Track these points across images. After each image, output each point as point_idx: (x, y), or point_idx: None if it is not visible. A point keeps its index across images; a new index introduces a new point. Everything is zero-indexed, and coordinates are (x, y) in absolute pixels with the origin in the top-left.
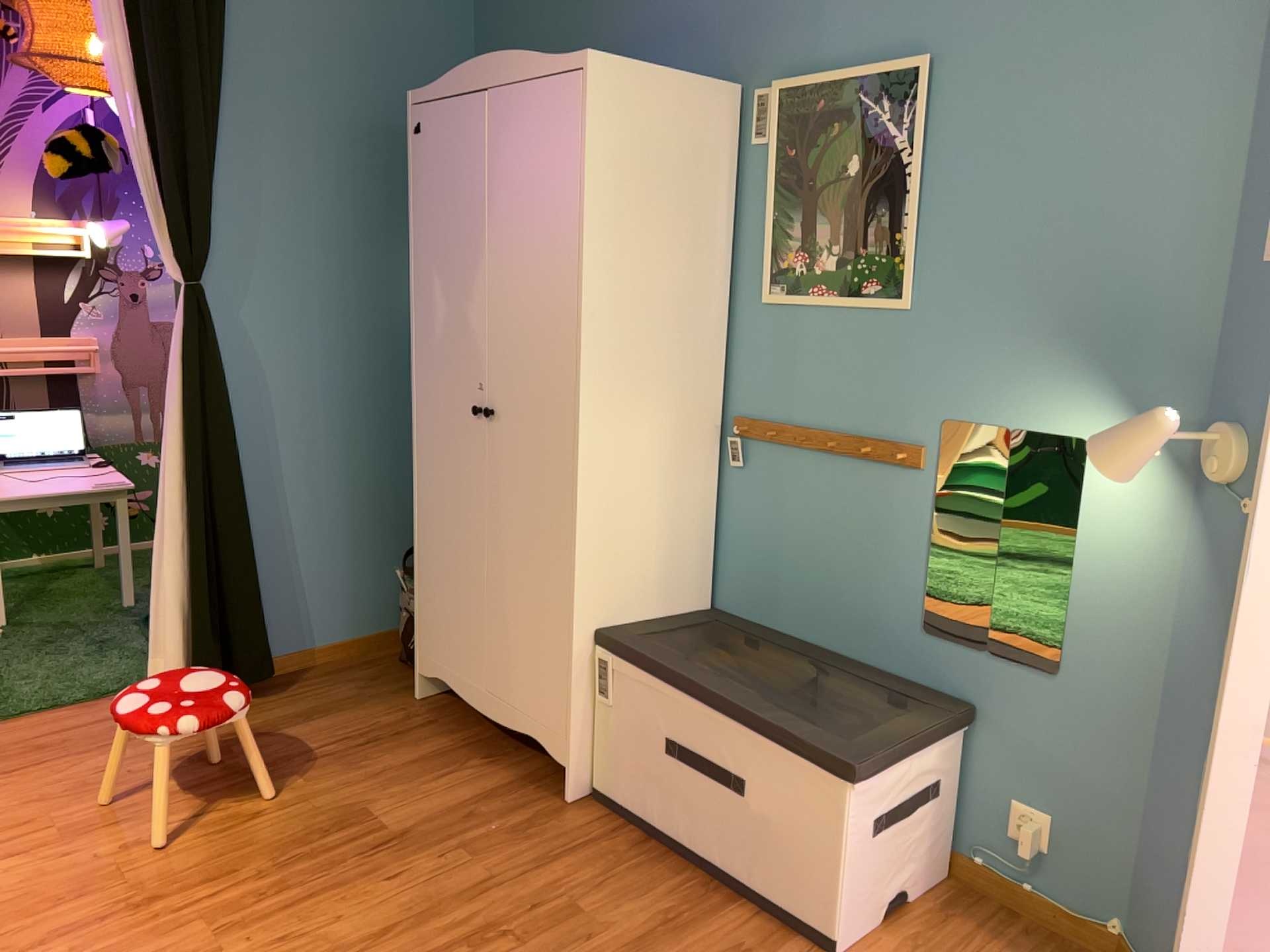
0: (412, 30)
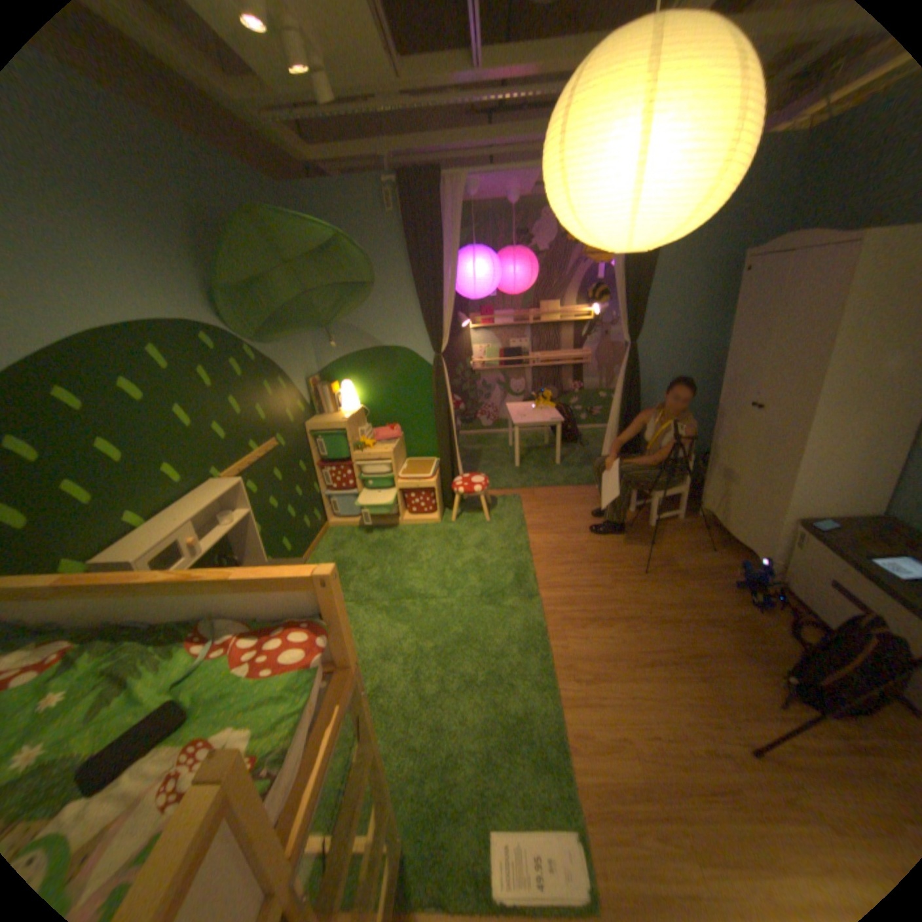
0: (755, 207)
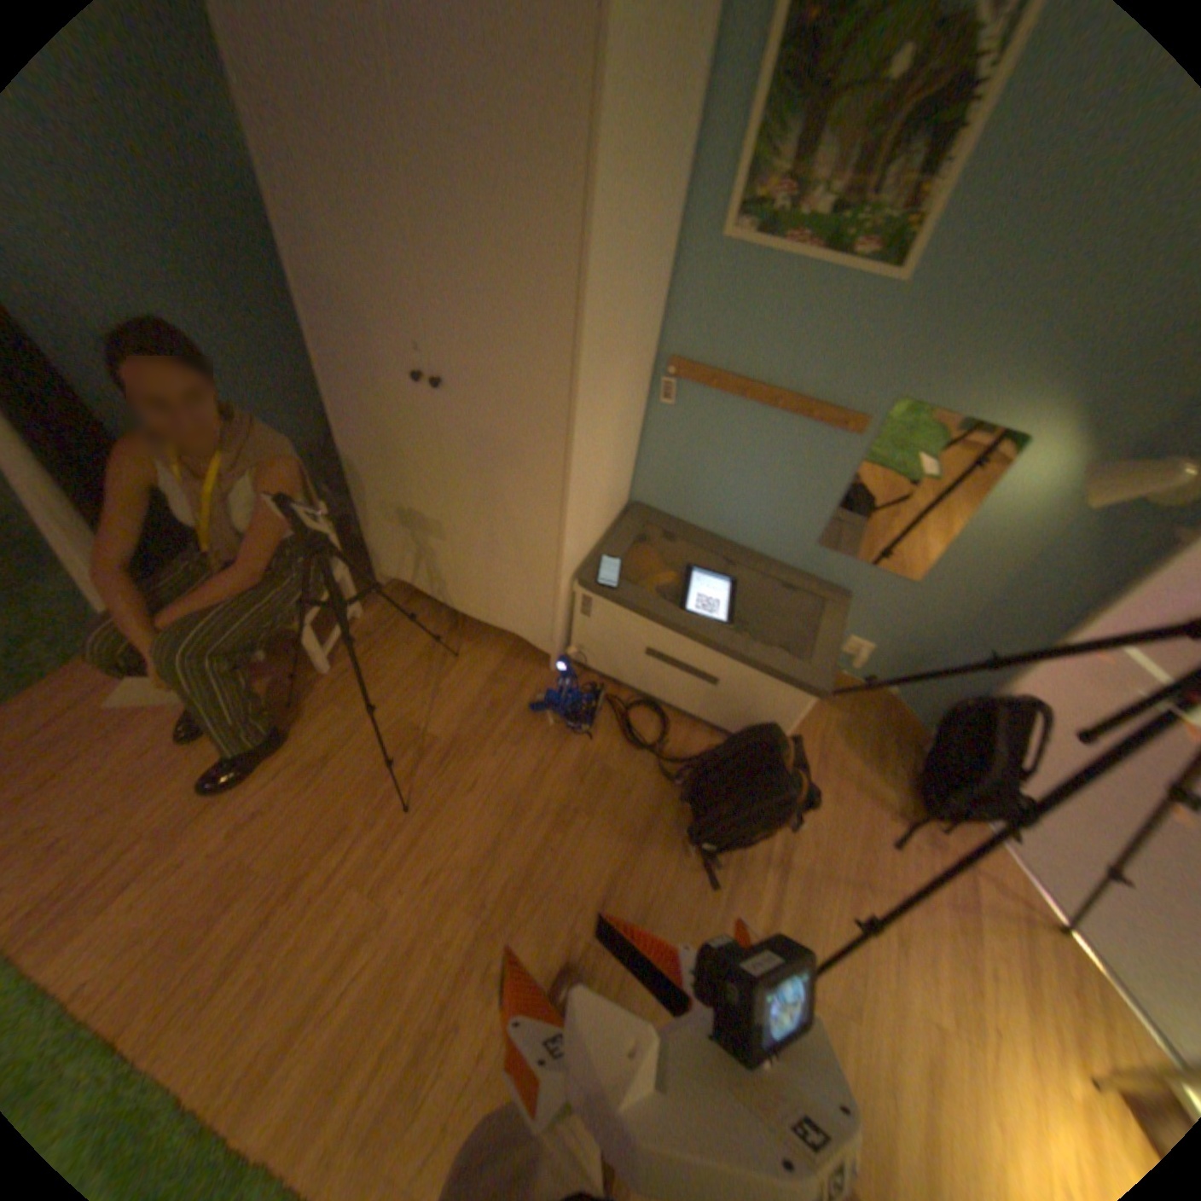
0: None
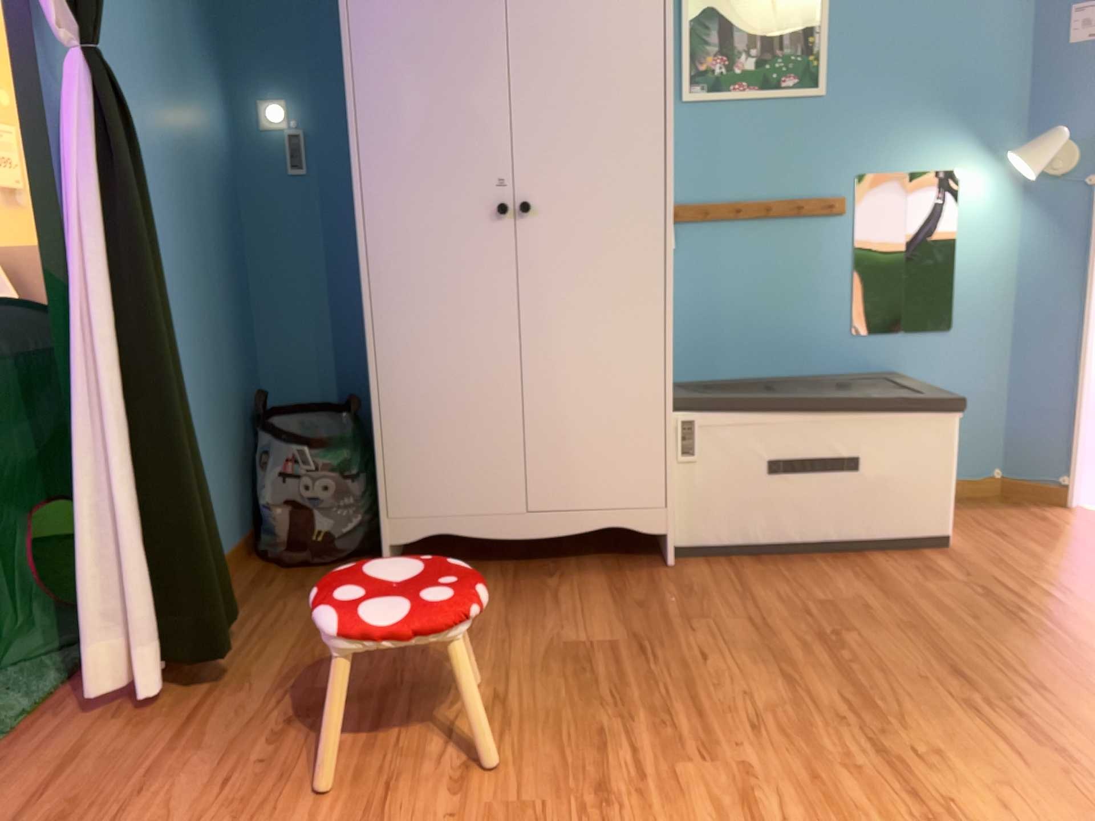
0: None
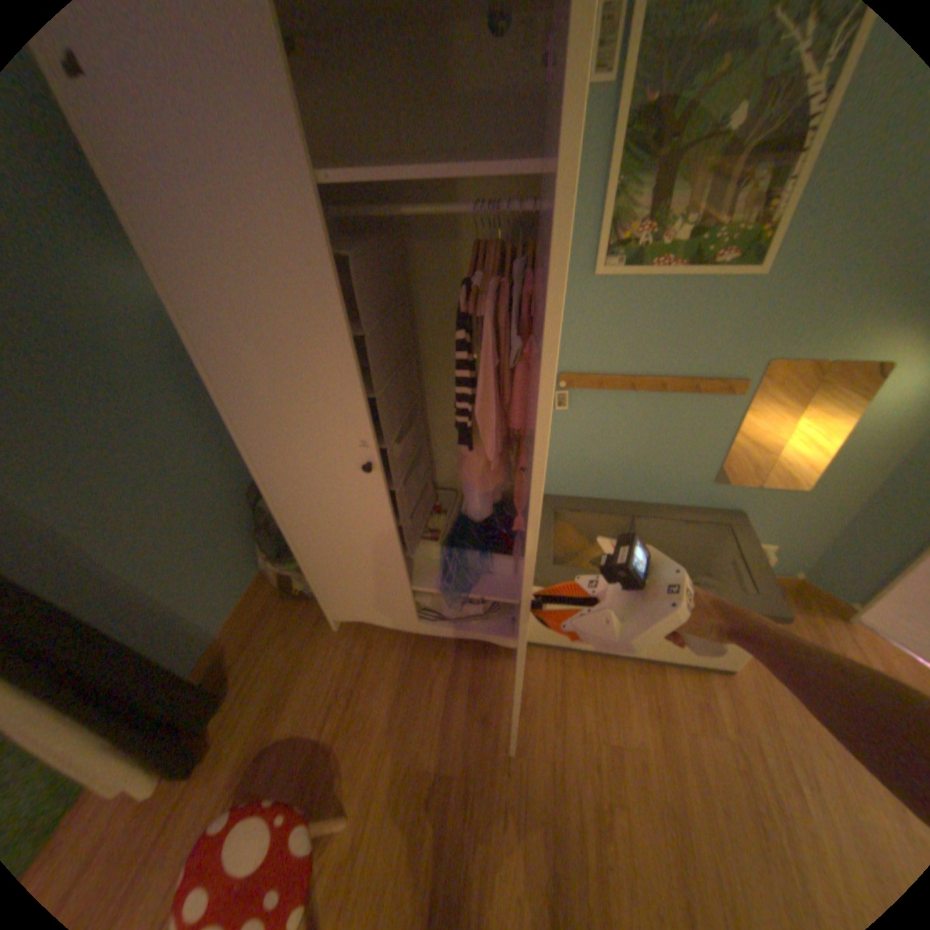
0: None
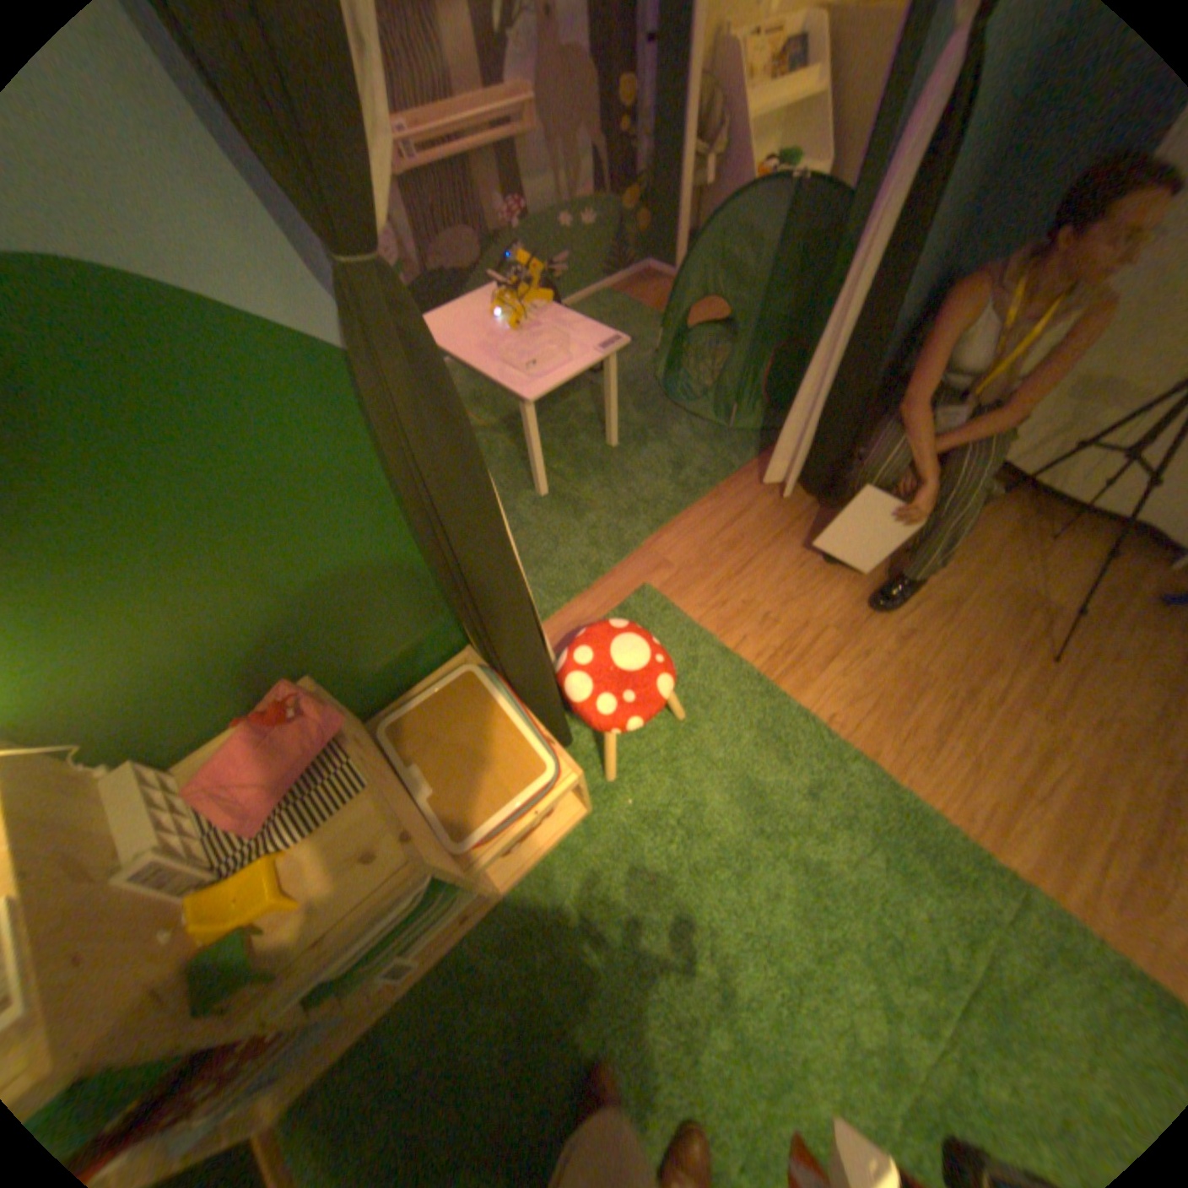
0: None
